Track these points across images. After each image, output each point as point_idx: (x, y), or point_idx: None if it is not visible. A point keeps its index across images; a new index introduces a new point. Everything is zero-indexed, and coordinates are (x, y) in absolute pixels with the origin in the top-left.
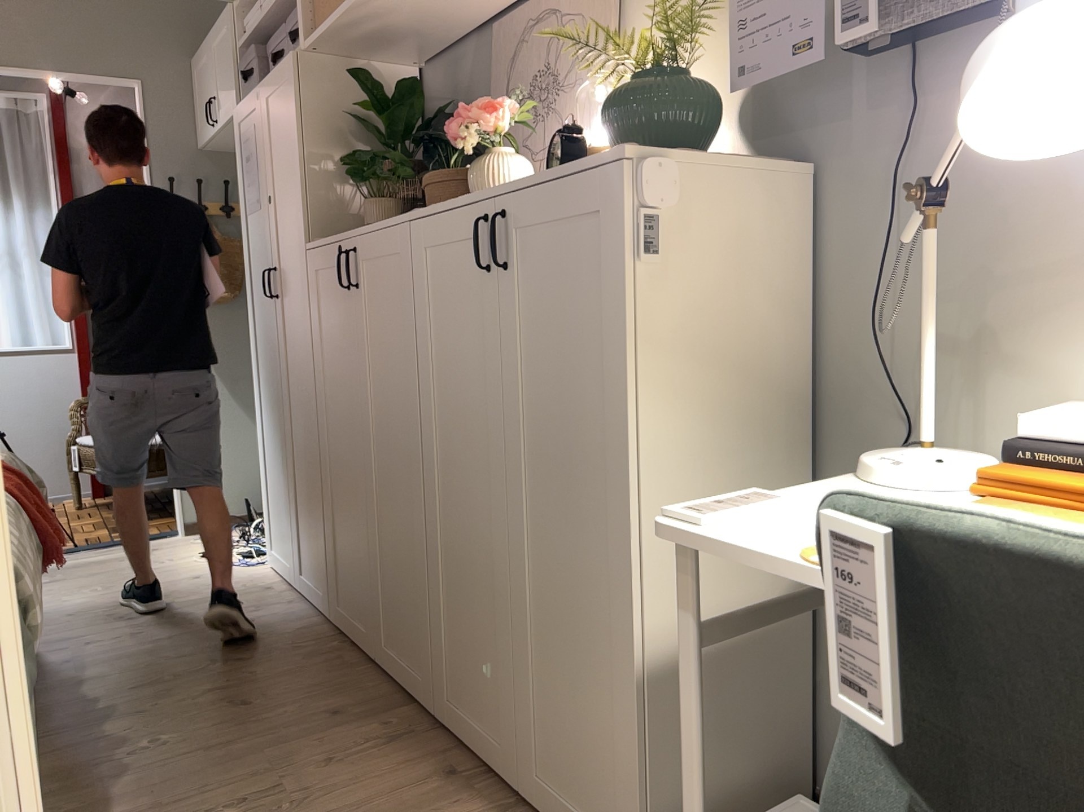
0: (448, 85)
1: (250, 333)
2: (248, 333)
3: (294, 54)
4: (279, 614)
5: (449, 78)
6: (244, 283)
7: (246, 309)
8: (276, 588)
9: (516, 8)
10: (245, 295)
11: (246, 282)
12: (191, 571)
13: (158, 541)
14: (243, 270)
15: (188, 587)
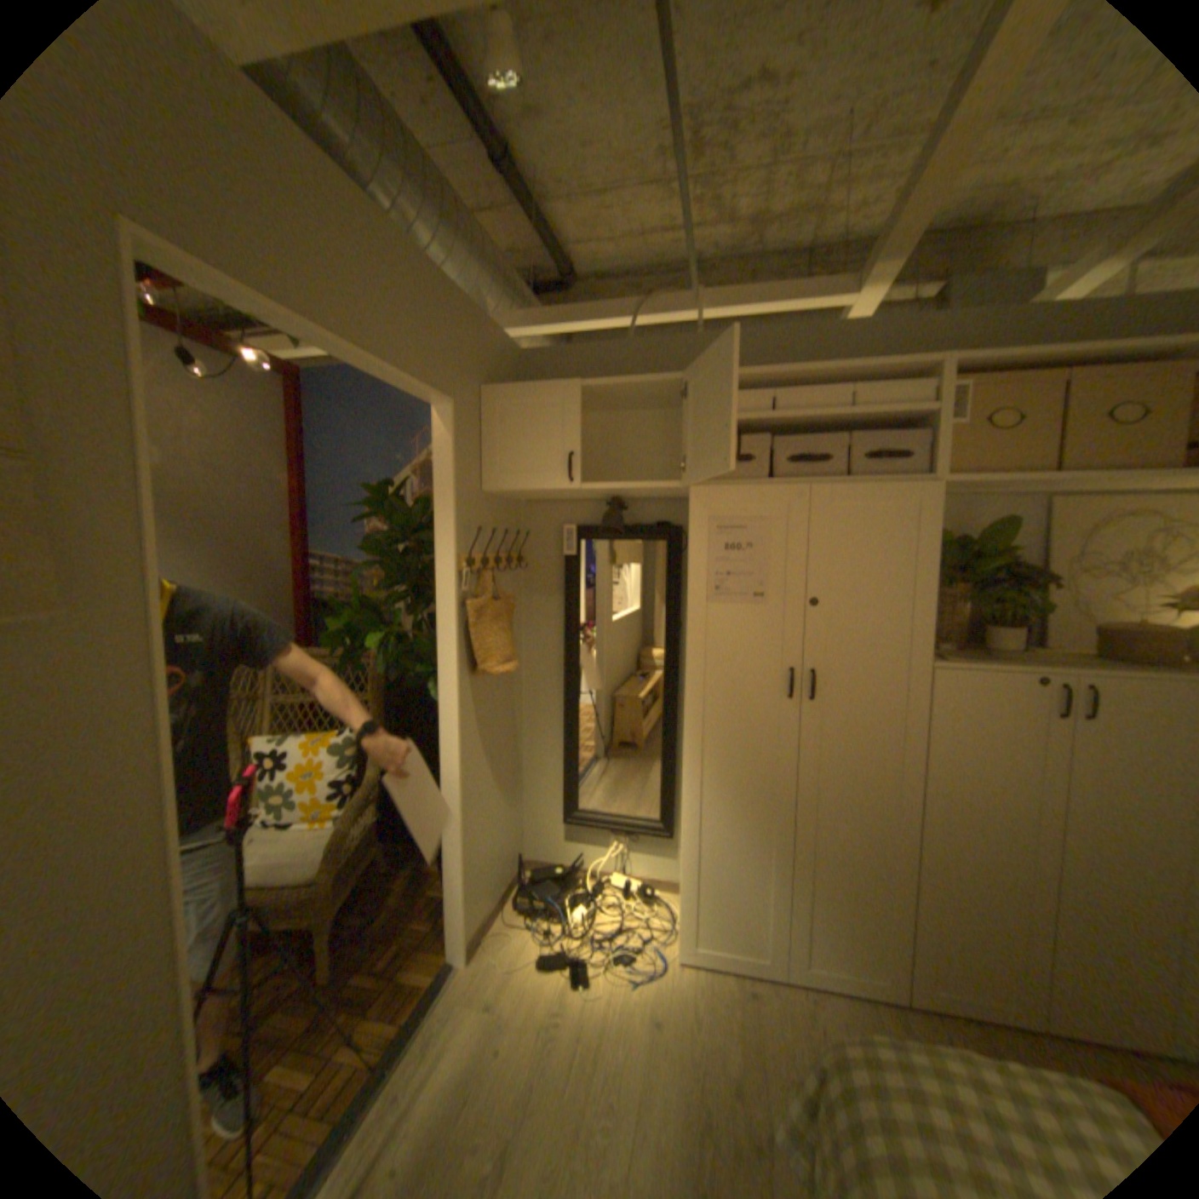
0: (952, 522)
1: (691, 727)
2: (685, 727)
3: (939, 485)
4: (849, 1026)
5: (960, 517)
6: (686, 673)
7: (686, 700)
8: (762, 994)
9: (1089, 495)
10: (686, 686)
11: (692, 673)
12: (629, 1022)
13: (455, 995)
14: (687, 659)
15: (690, 1048)
